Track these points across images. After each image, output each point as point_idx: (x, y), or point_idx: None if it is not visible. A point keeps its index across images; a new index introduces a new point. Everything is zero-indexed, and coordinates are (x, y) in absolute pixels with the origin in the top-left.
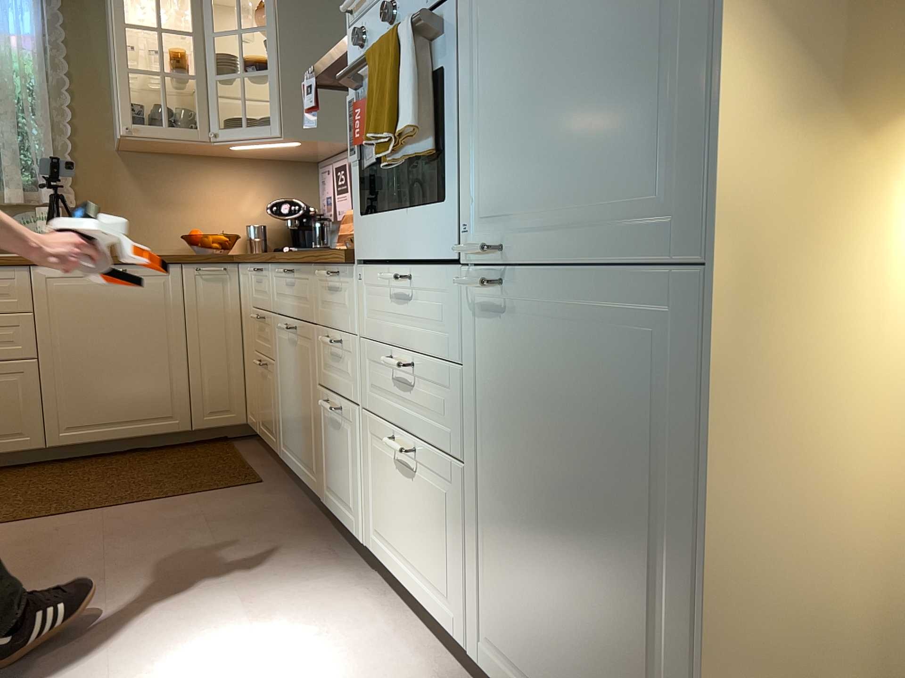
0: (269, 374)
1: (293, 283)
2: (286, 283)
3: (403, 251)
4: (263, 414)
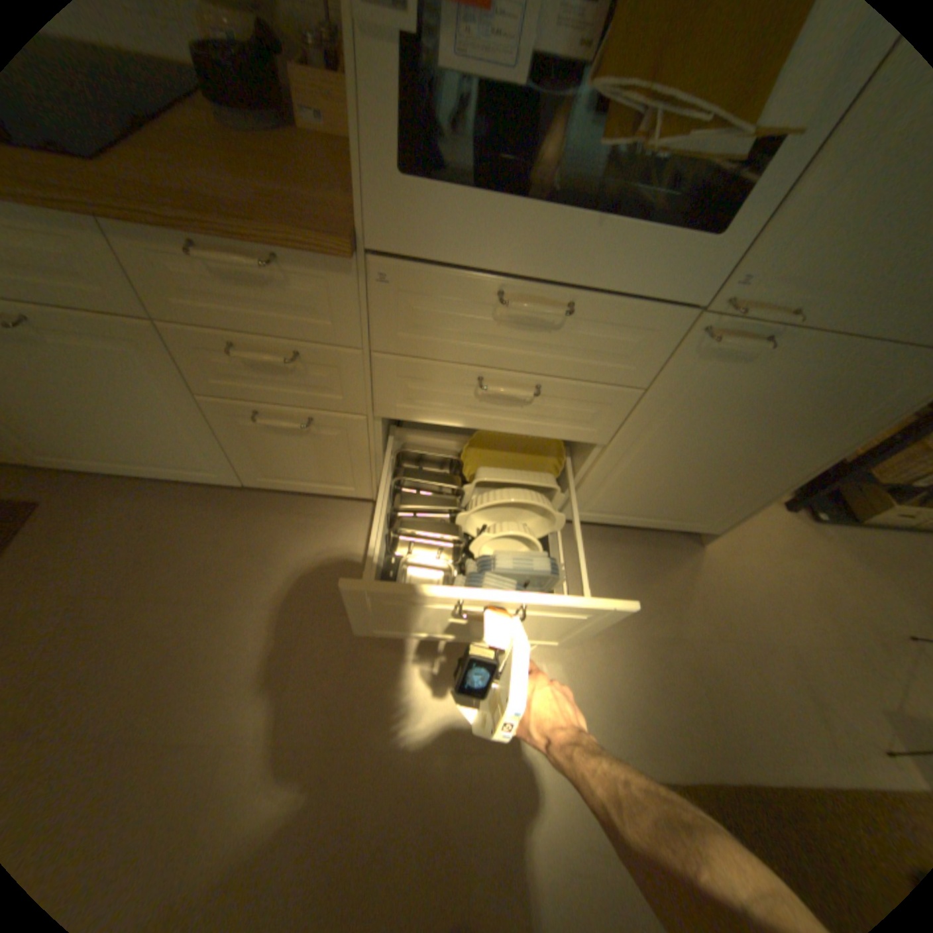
0: None
1: None
2: None
3: (557, 267)
4: None
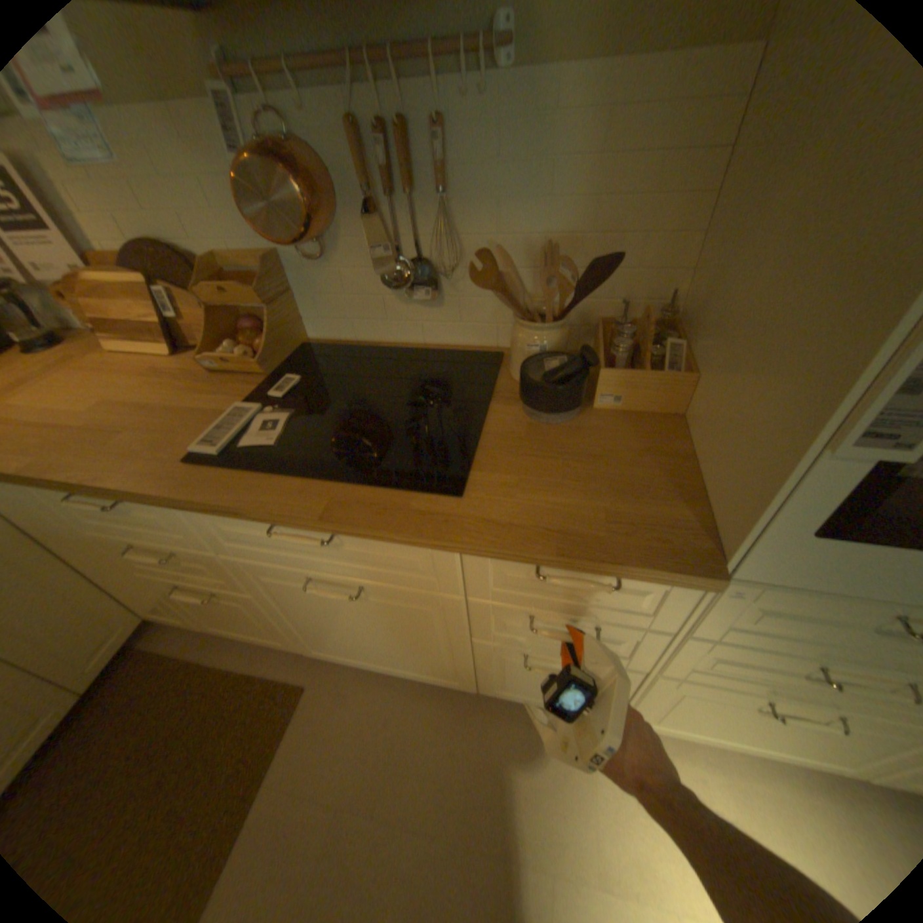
0: (228, 602)
1: (331, 542)
2: (289, 537)
3: None
4: (216, 623)
